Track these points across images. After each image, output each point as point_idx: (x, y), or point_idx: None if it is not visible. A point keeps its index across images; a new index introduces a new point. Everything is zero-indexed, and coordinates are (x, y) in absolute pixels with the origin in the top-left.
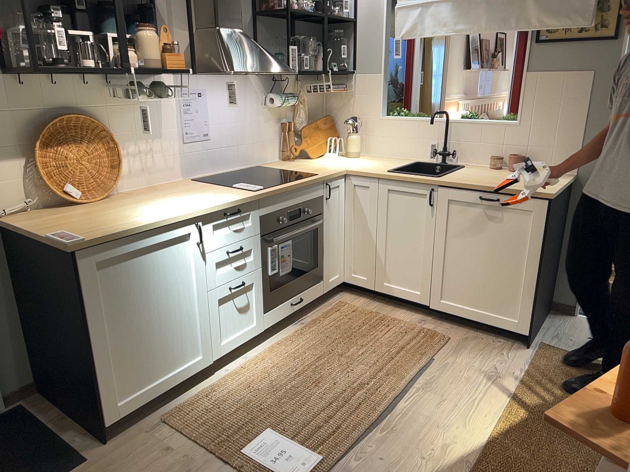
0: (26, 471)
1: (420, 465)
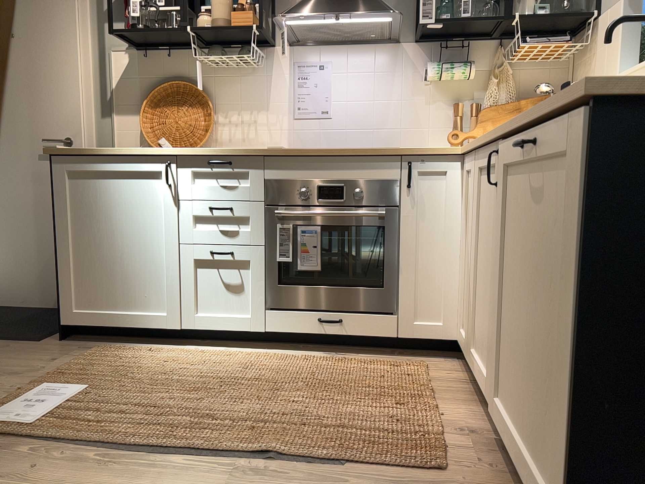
0: (25, 331)
1: None
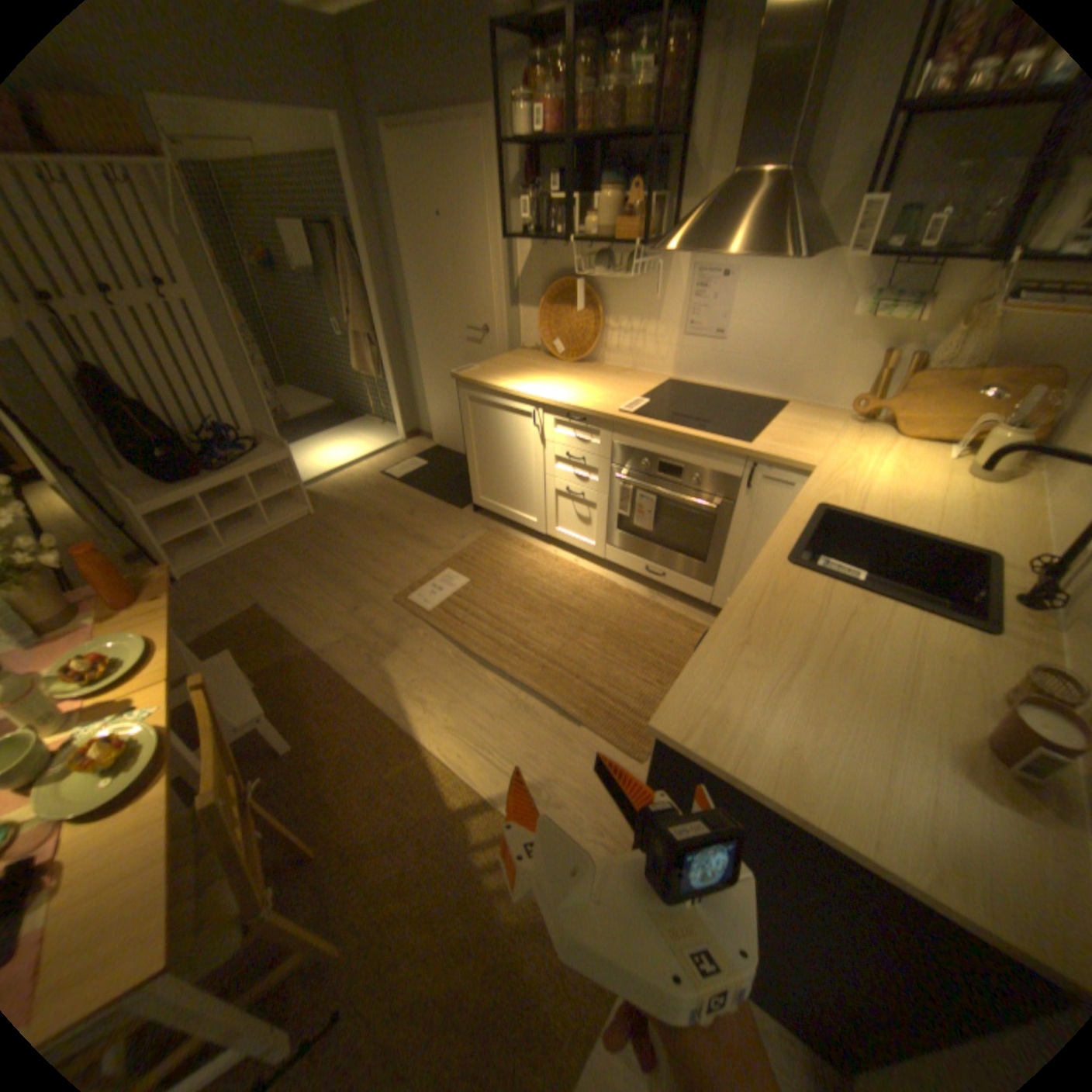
0: (457, 493)
1: (406, 677)
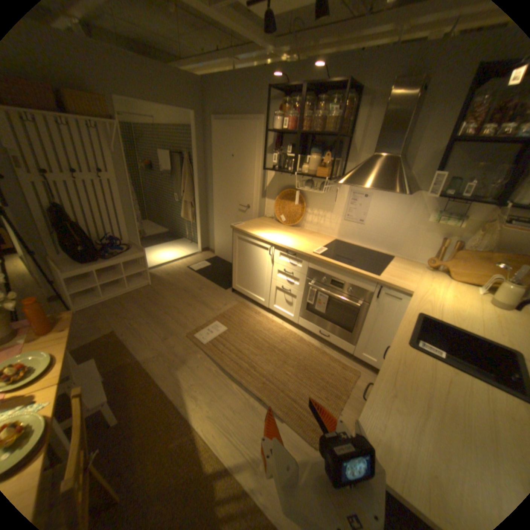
0: (224, 281)
1: (188, 382)
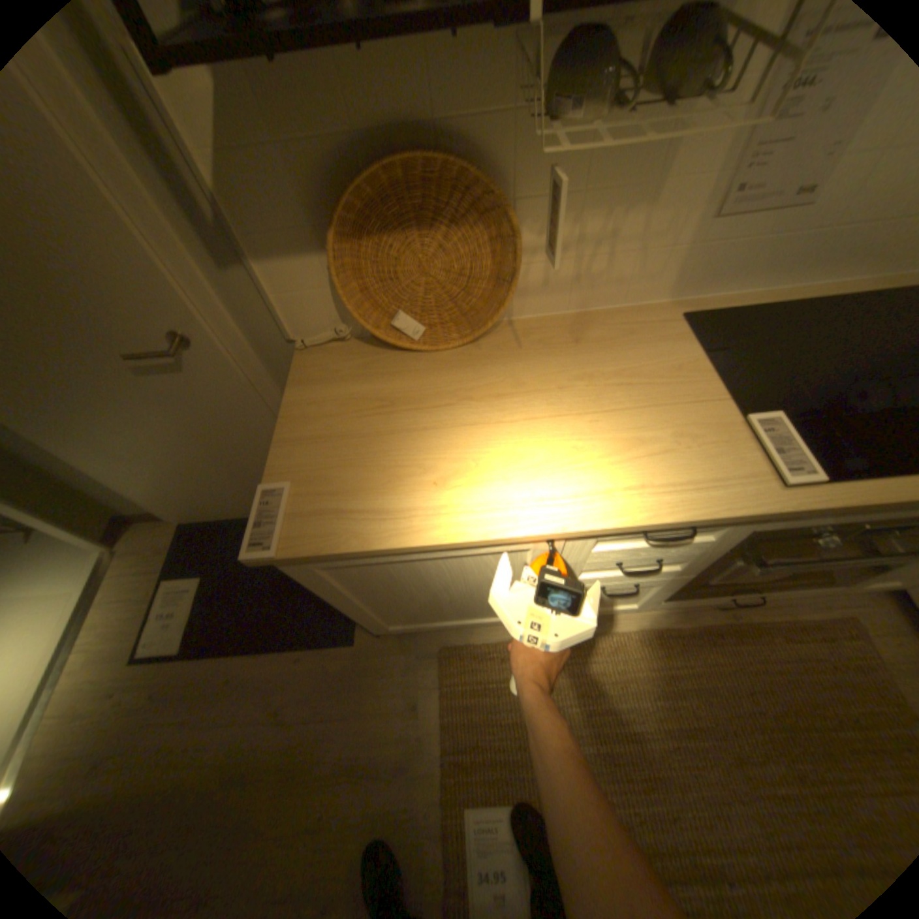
0: (311, 611)
1: None
